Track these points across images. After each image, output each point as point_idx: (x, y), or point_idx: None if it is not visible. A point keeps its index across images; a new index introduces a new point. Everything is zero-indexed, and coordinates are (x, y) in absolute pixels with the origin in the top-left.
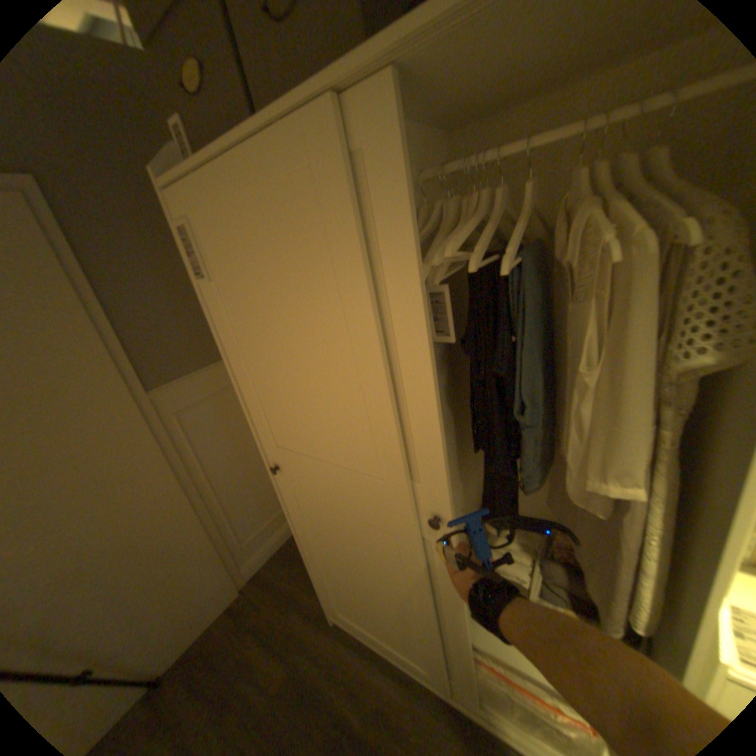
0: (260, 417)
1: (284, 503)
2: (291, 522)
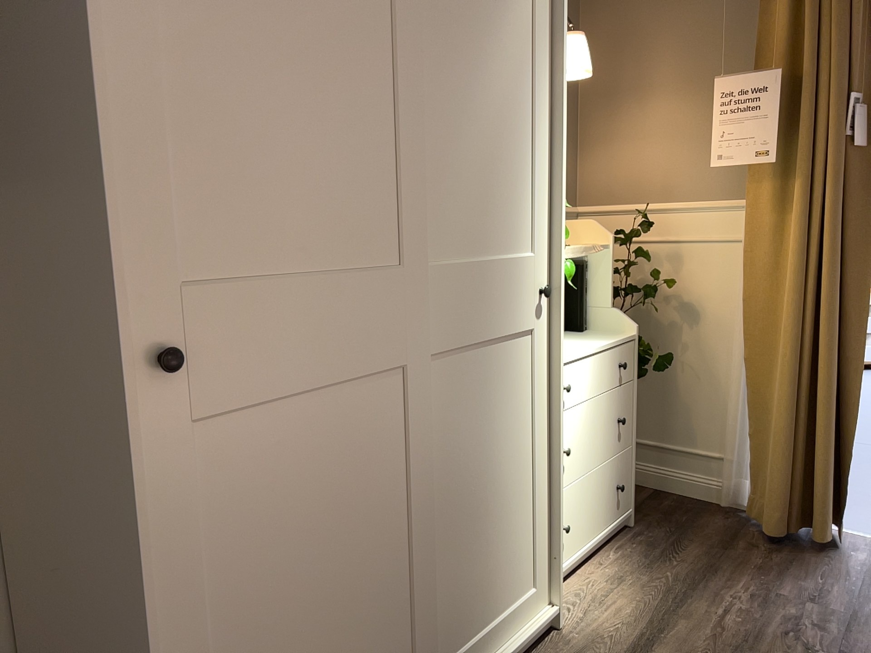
0: (164, 195)
1: (149, 494)
2: (155, 564)
